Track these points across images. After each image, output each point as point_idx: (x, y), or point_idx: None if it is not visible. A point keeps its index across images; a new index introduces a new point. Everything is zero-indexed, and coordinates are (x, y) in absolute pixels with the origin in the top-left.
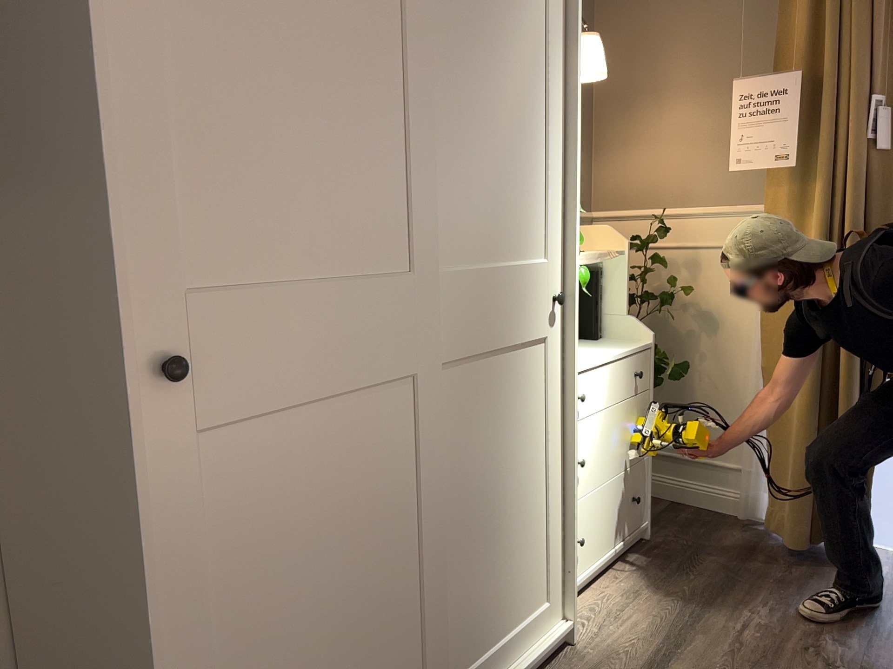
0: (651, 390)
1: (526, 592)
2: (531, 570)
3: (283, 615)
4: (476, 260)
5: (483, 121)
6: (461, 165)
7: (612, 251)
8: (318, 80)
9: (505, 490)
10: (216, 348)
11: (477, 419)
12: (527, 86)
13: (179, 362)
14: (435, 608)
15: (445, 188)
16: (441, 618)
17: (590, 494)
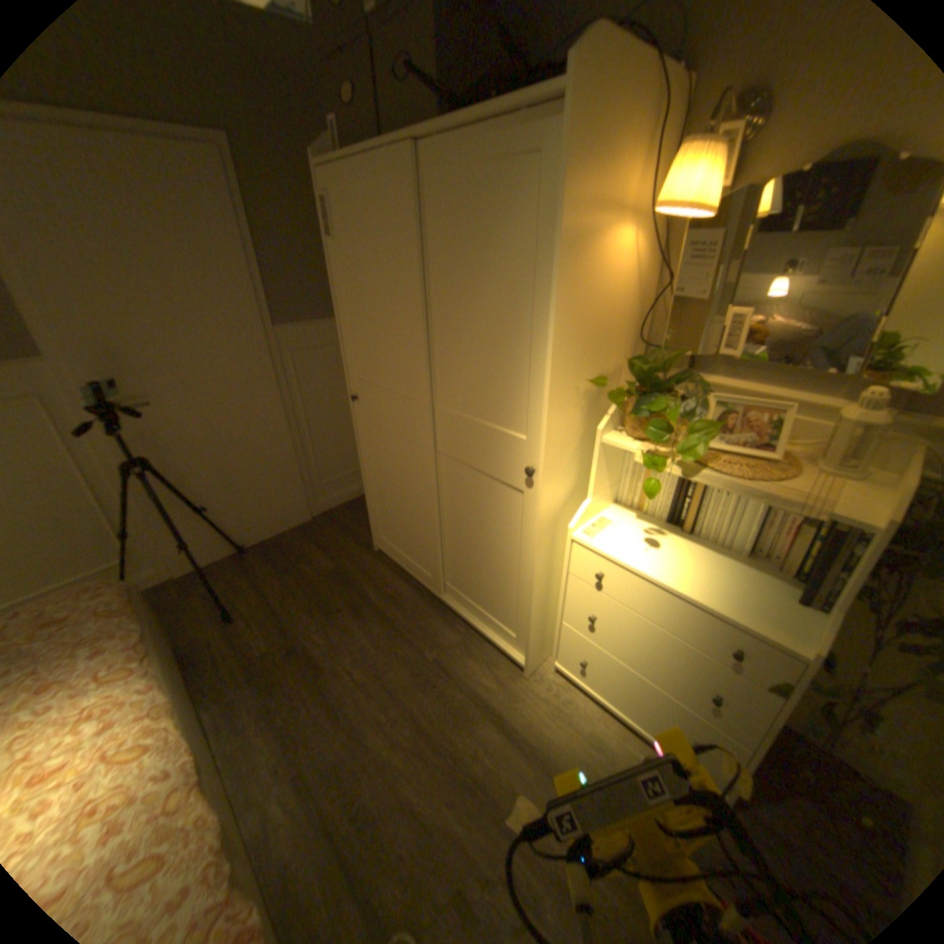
0: (784, 702)
1: (498, 609)
2: (503, 604)
3: (387, 487)
4: (463, 411)
5: (468, 326)
6: (453, 353)
7: (863, 513)
8: (380, 312)
9: (484, 545)
10: (364, 398)
11: (465, 494)
12: (509, 296)
13: (353, 398)
14: (433, 544)
15: (443, 365)
16: (443, 554)
17: (609, 653)
